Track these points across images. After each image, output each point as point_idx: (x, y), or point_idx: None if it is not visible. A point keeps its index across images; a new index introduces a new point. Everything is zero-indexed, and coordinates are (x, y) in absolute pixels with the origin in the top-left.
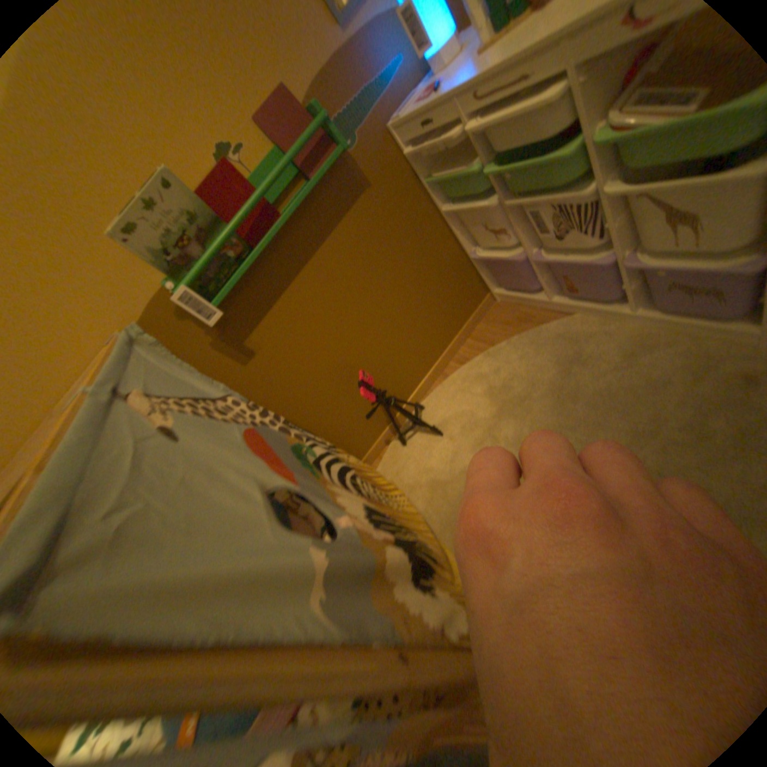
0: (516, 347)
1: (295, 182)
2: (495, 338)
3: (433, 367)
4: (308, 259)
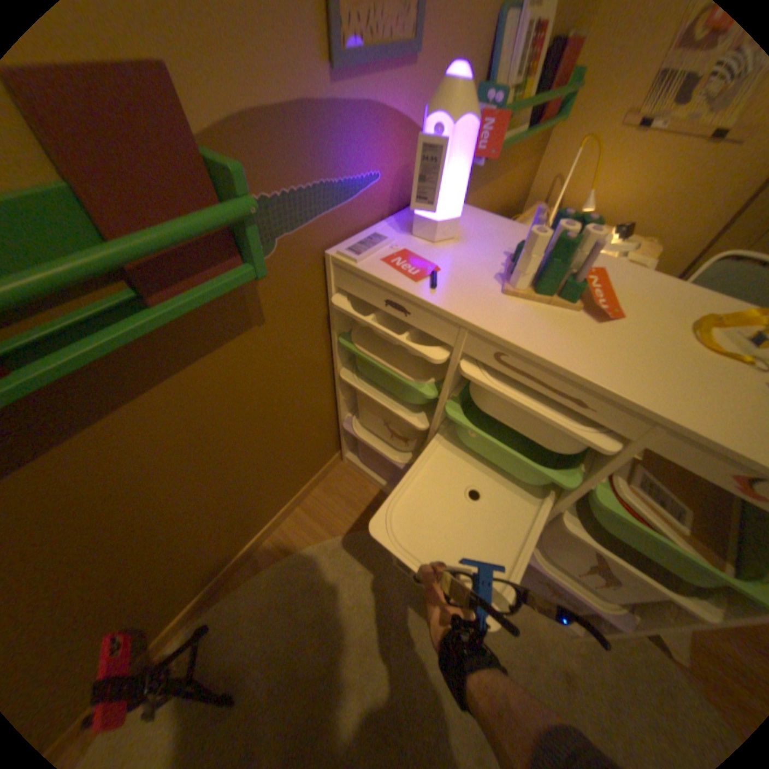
0: (361, 552)
1: (100, 281)
2: (335, 521)
3: (241, 553)
4: (62, 440)
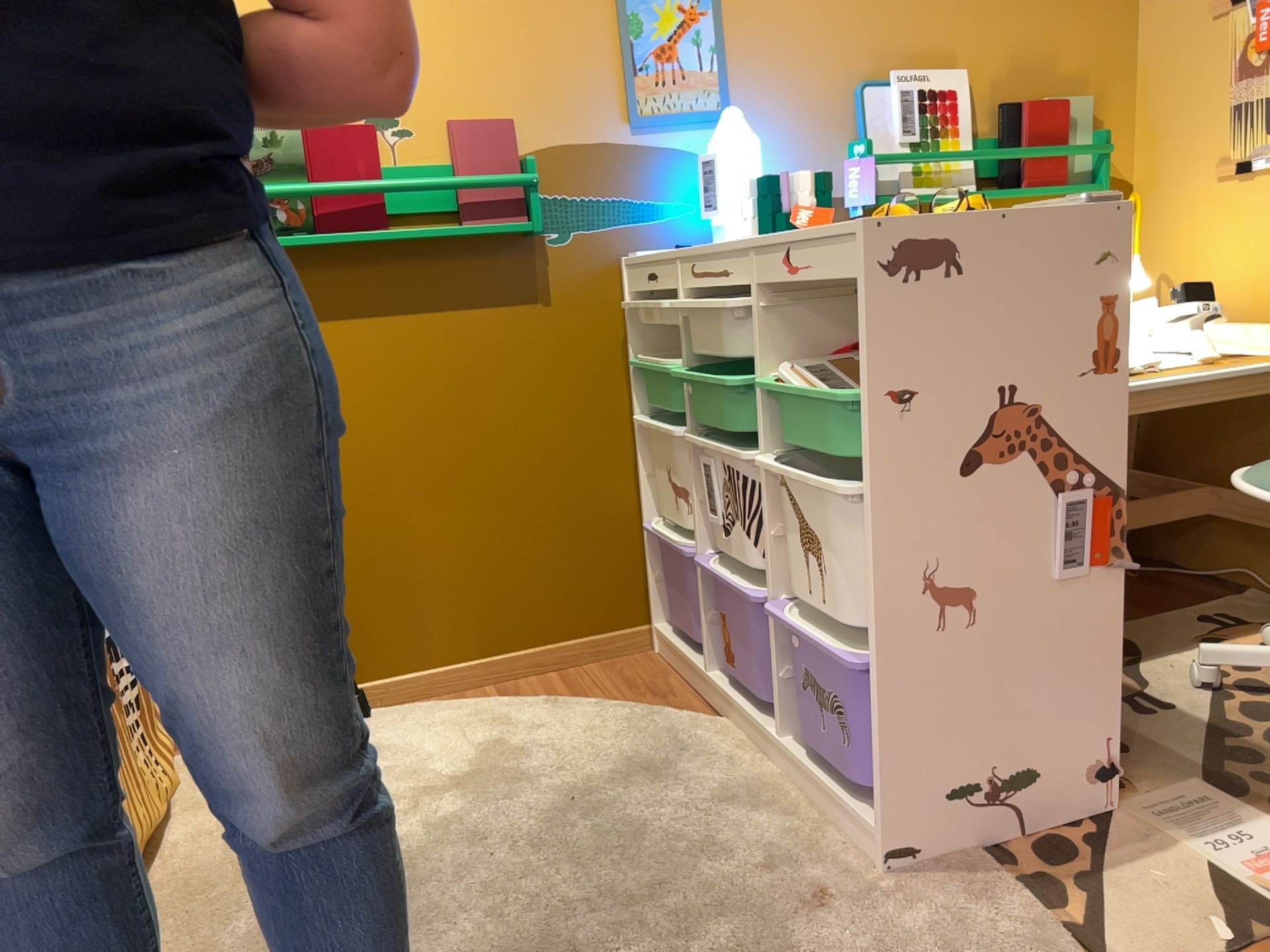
0: (597, 714)
1: (444, 218)
2: (588, 691)
3: (450, 665)
4: (382, 314)
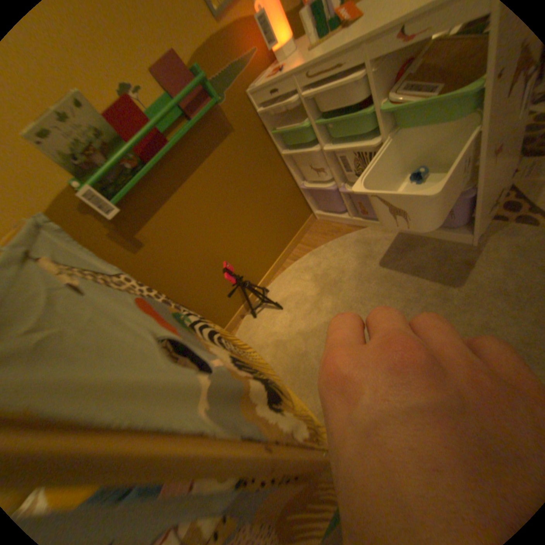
0: (331, 249)
1: (180, 121)
2: (316, 243)
3: (275, 263)
4: (188, 178)
